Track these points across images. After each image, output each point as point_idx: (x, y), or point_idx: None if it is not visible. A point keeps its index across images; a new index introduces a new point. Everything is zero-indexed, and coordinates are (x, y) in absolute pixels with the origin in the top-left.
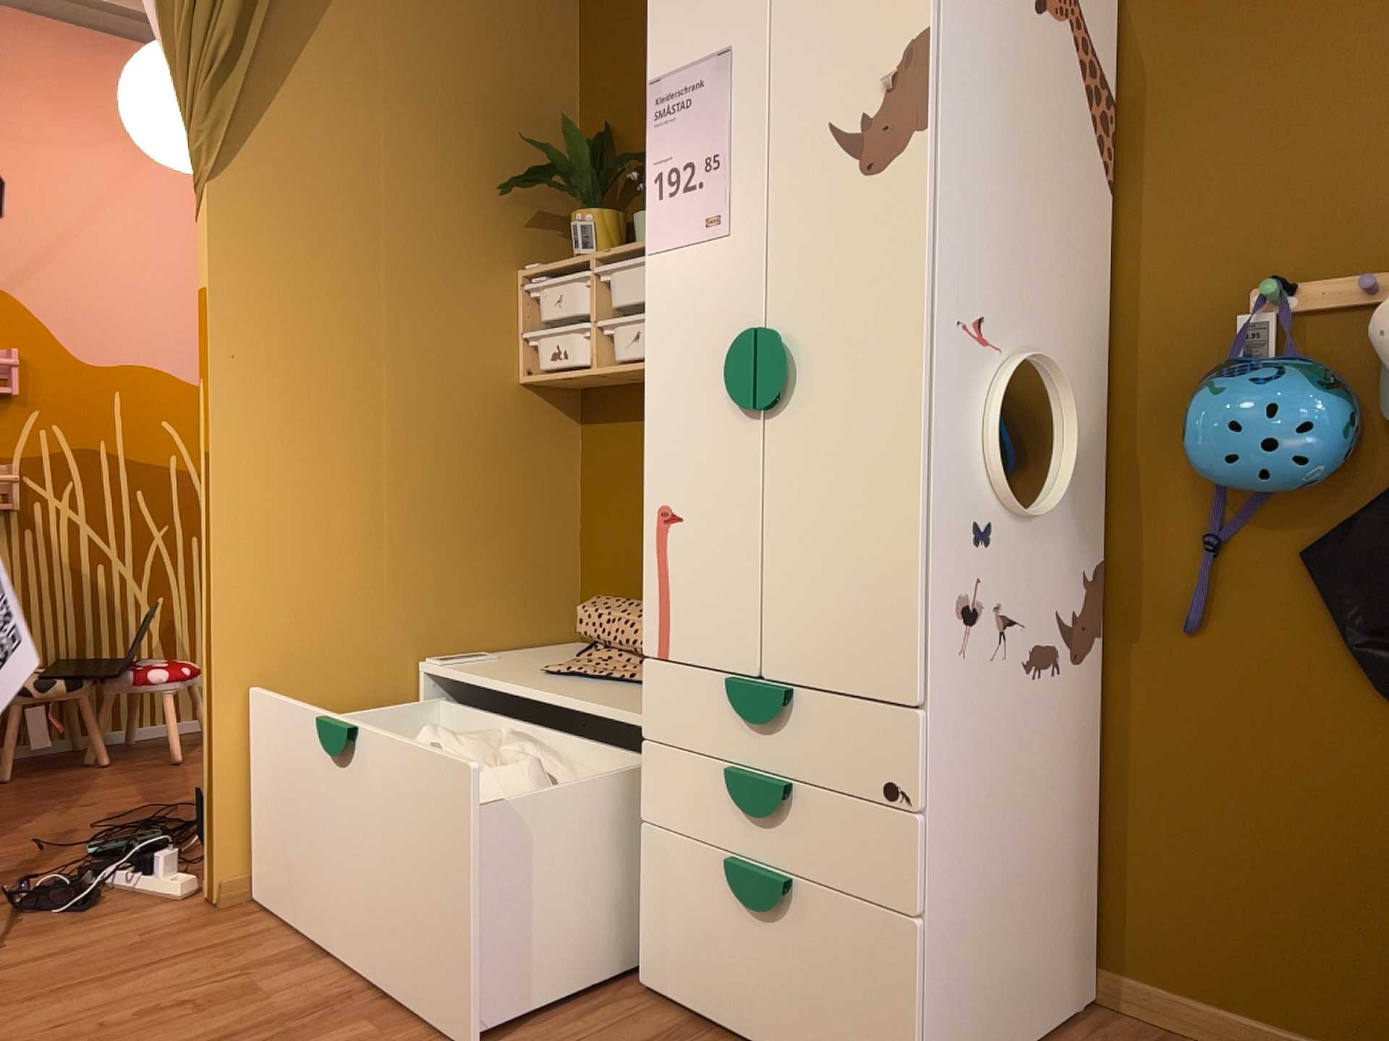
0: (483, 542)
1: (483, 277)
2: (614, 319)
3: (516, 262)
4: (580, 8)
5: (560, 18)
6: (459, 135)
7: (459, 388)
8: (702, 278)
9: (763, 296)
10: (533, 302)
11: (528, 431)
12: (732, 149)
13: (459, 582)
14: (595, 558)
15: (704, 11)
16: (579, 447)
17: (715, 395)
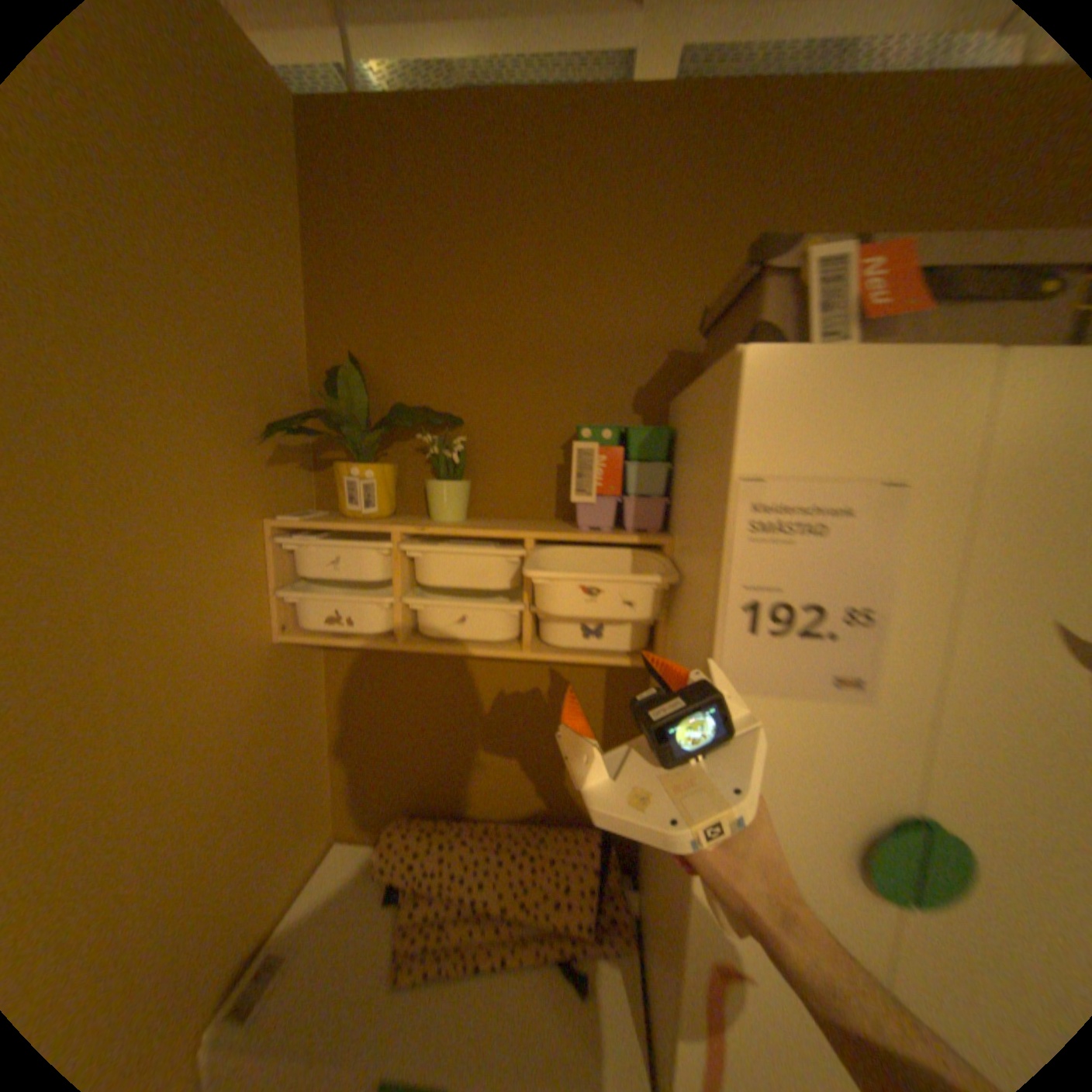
0: (255, 834)
1: (230, 539)
2: (438, 605)
3: (262, 511)
4: (299, 200)
5: (282, 207)
6: (184, 355)
7: (216, 688)
8: (822, 742)
9: (925, 785)
10: (283, 552)
11: (285, 686)
12: (898, 608)
13: (236, 898)
14: (354, 771)
15: (866, 411)
16: (324, 672)
17: (828, 870)
